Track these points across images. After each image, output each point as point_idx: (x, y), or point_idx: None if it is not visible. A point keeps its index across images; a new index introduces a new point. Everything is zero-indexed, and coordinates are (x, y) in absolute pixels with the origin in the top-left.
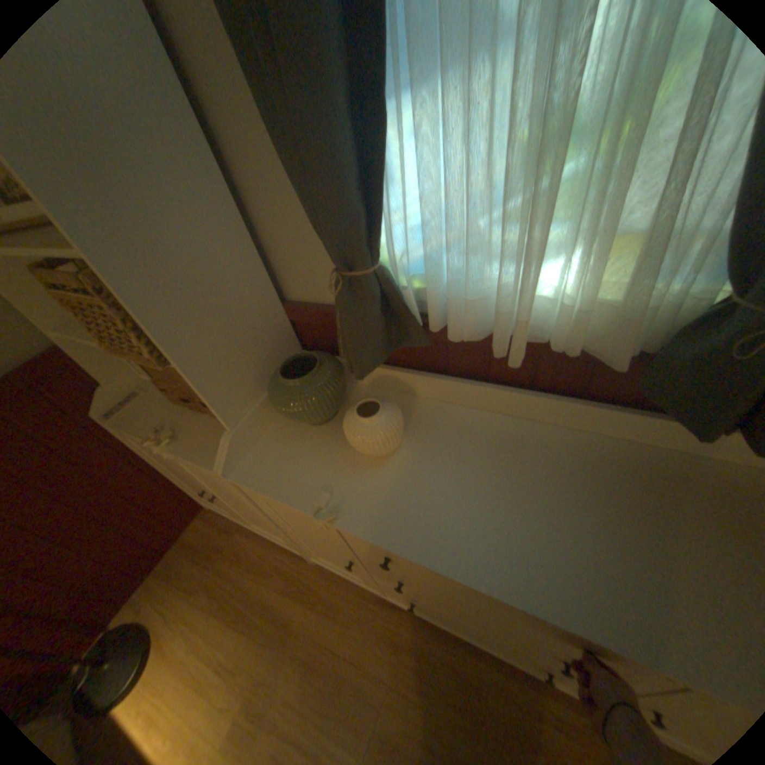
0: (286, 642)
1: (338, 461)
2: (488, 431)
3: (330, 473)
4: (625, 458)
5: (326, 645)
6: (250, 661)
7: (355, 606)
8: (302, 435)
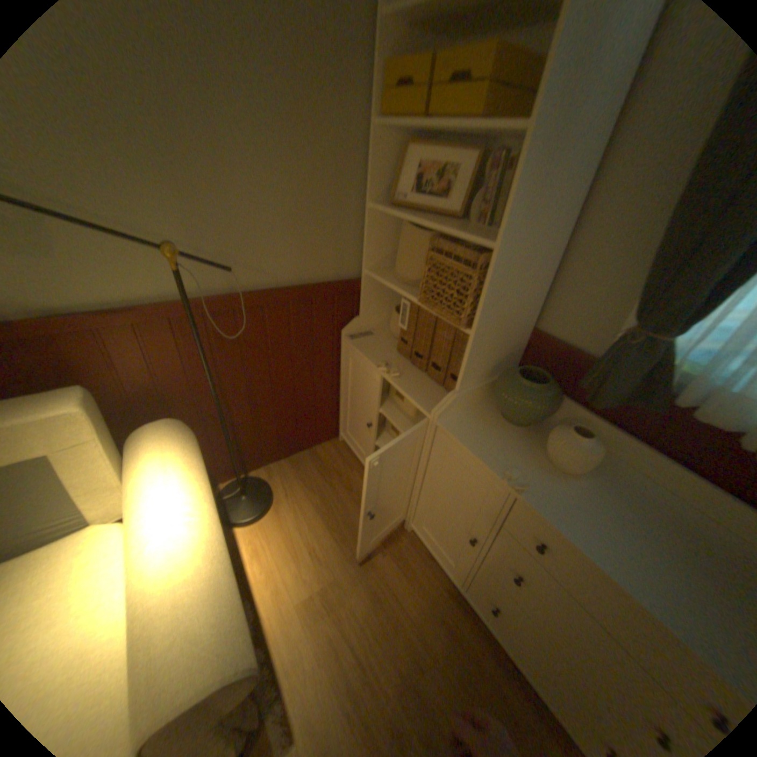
0: (368, 572)
1: (529, 457)
2: (671, 508)
3: (522, 461)
4: None
5: (398, 596)
6: (337, 565)
7: (431, 584)
8: (500, 425)
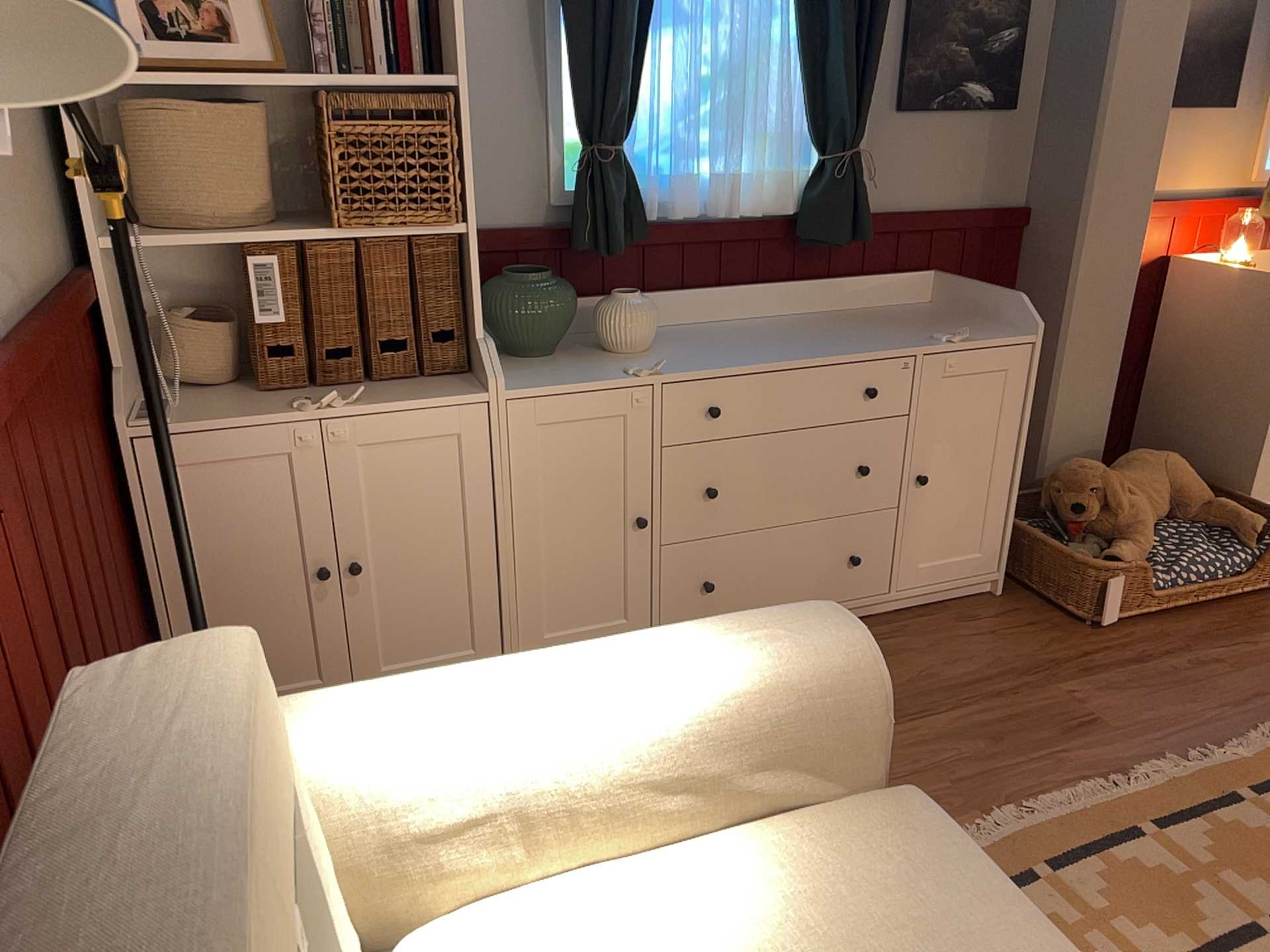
0: None
1: (606, 361)
2: (704, 329)
3: (611, 365)
4: (803, 319)
5: None
6: None
7: None
8: (537, 363)
